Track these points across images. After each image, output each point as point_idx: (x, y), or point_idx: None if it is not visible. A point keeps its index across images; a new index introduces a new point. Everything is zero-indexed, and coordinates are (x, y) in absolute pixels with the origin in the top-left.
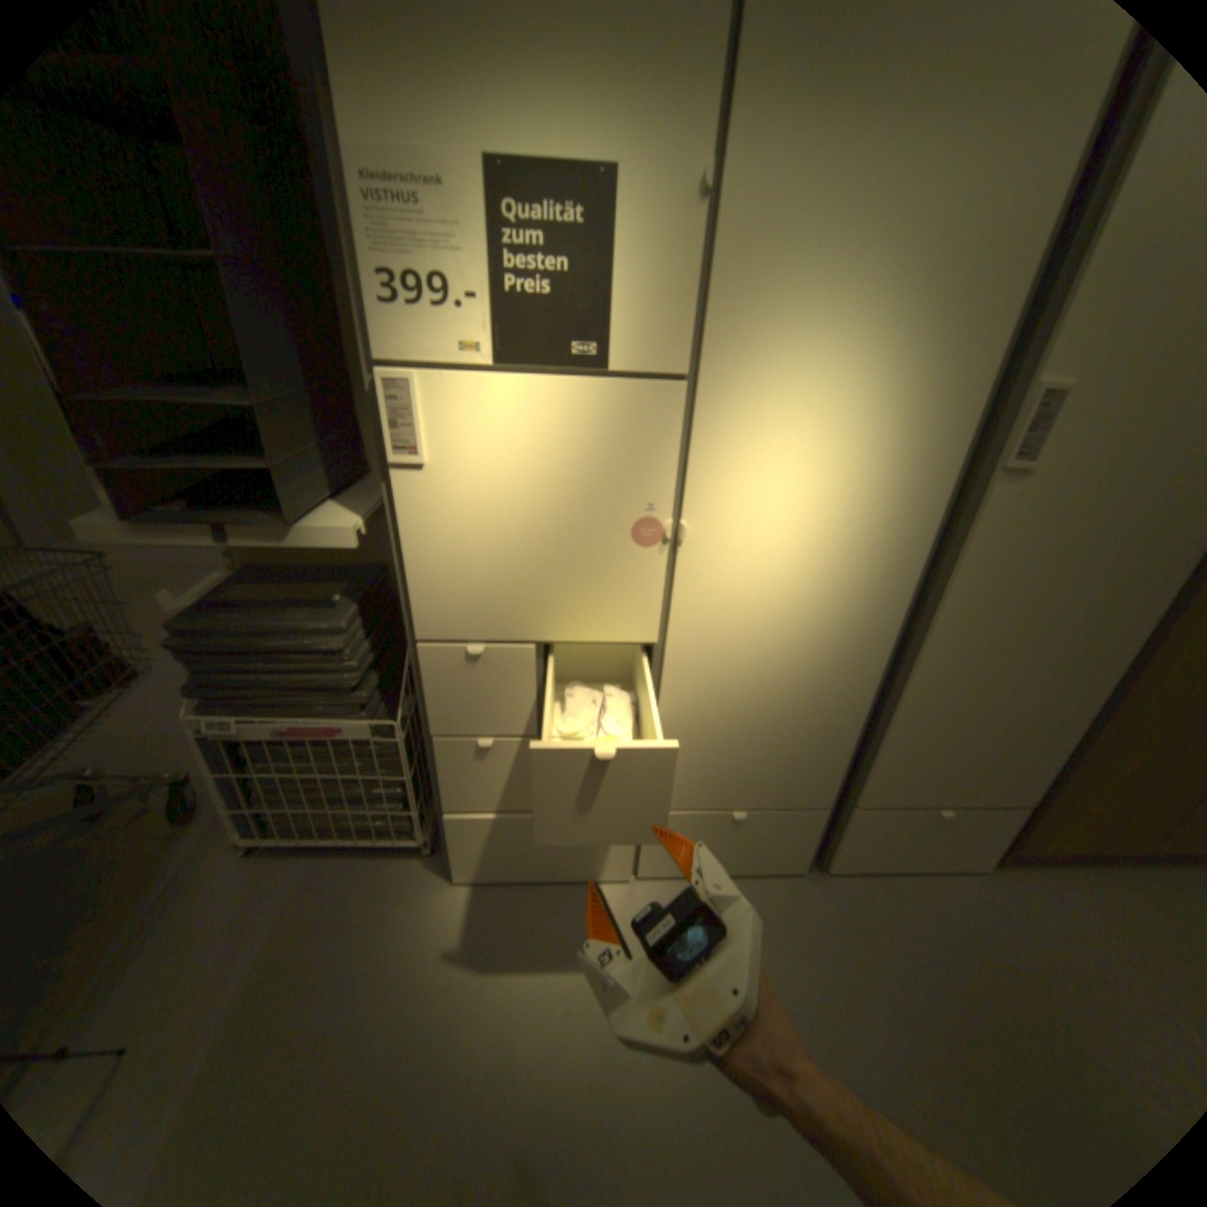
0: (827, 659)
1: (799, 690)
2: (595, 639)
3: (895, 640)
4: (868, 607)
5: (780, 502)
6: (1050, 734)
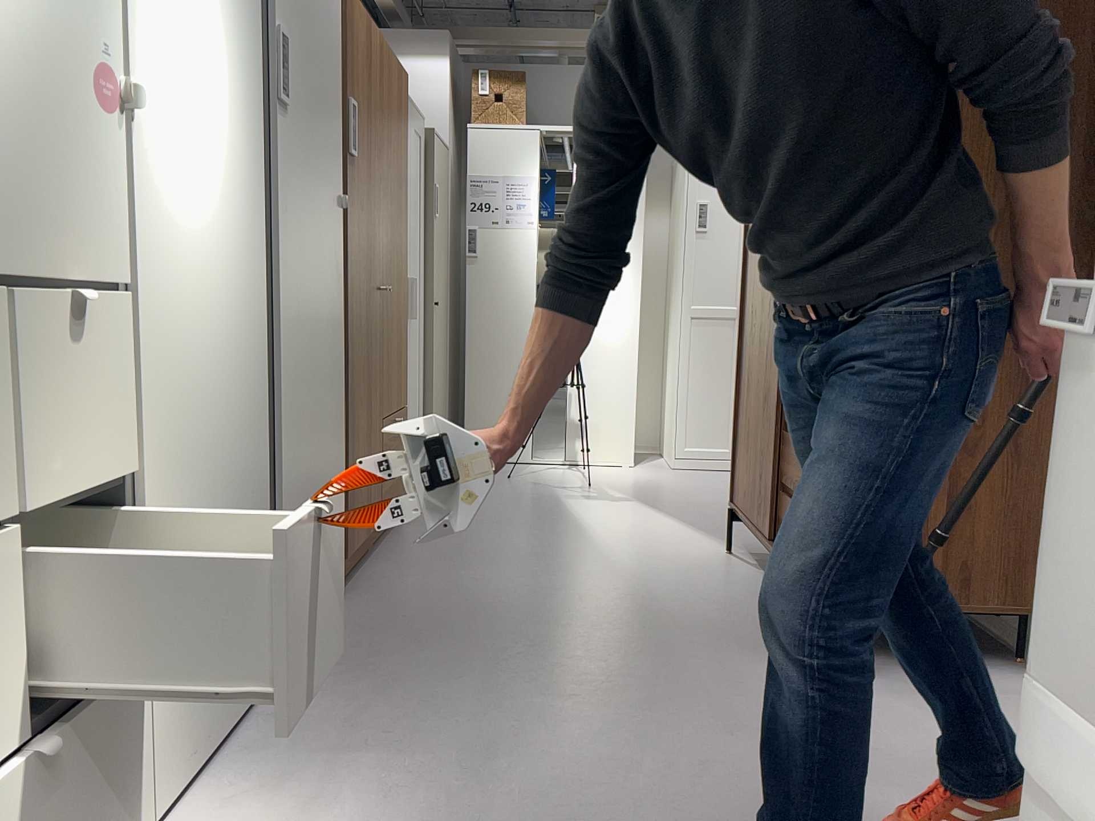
0: (234, 311)
1: (225, 360)
2: (57, 274)
3: (258, 289)
4: (244, 240)
5: (182, 83)
6: (333, 396)
